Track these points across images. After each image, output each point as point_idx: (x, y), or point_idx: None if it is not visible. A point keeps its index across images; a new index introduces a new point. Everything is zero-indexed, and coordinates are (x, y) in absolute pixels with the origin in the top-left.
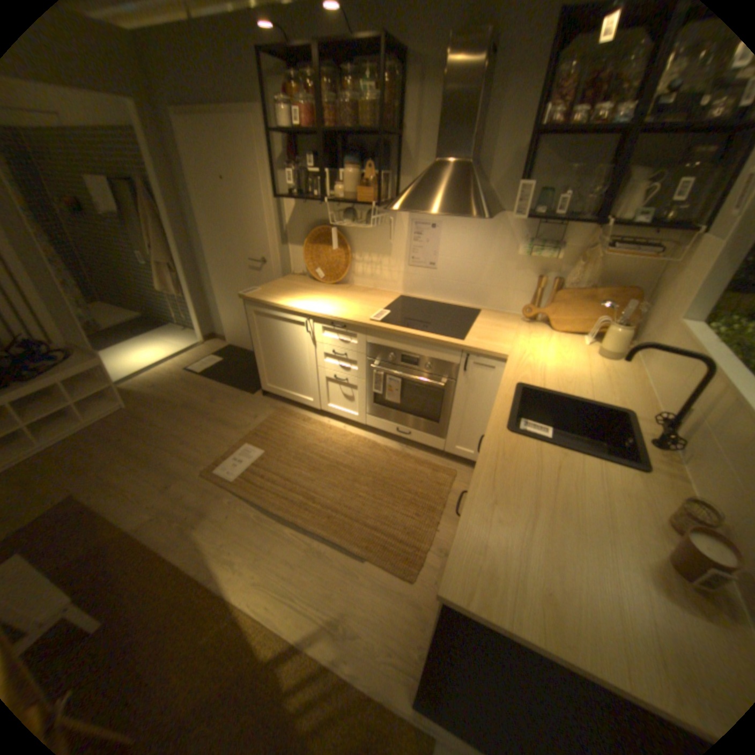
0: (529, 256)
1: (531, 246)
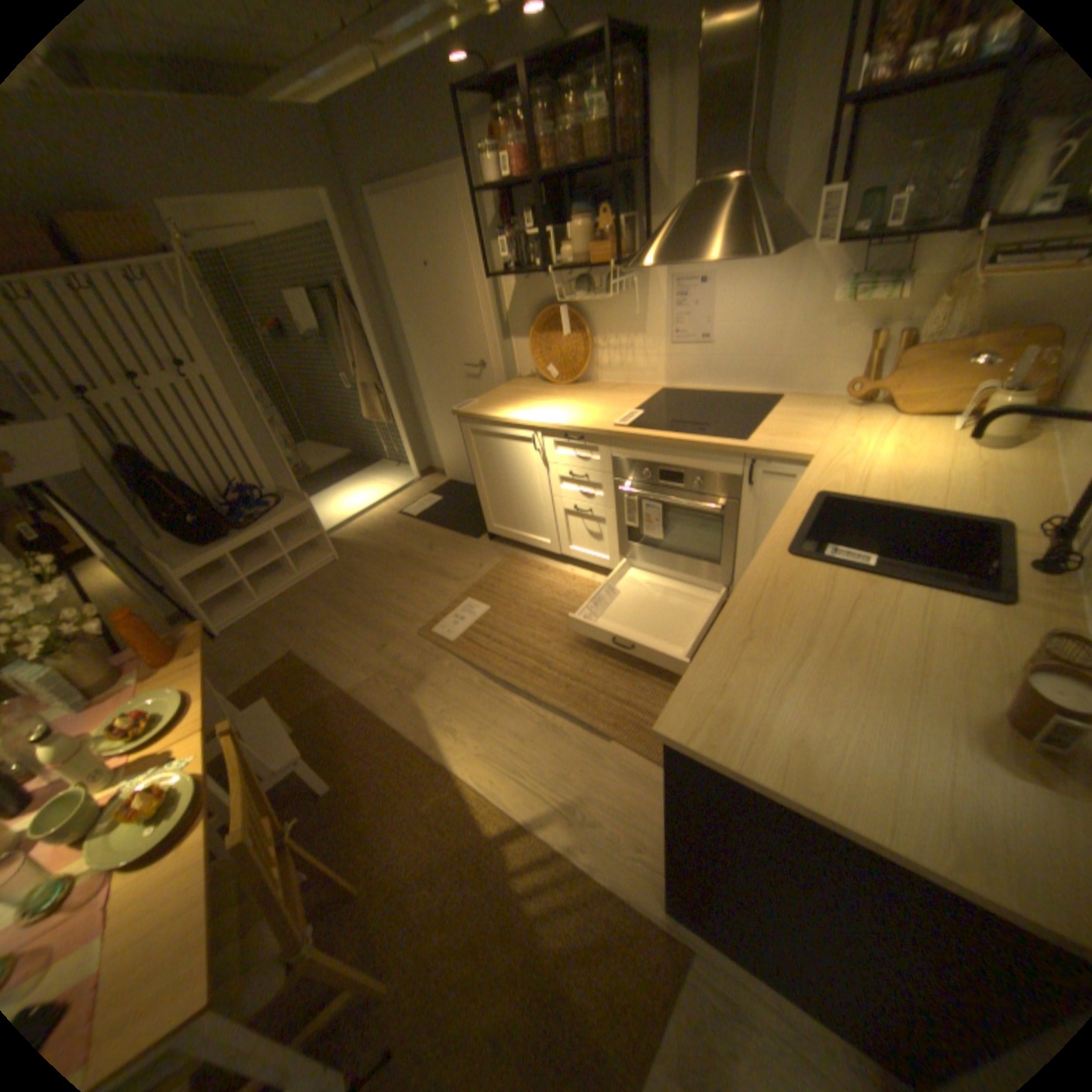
0: (853, 302)
1: (854, 286)
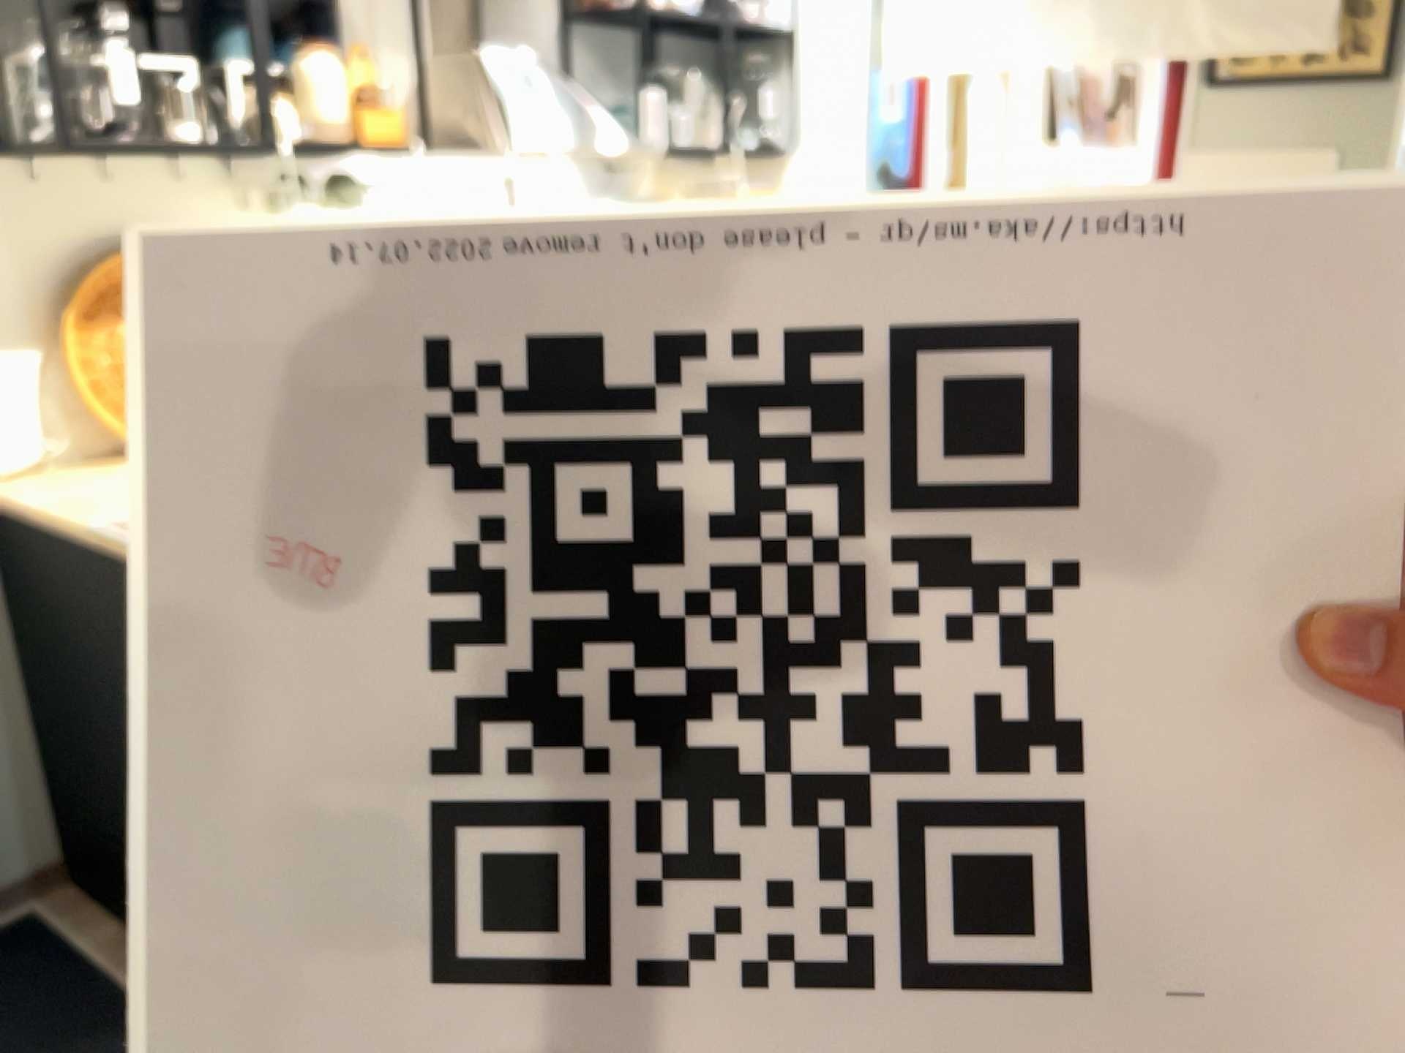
0: None
1: None
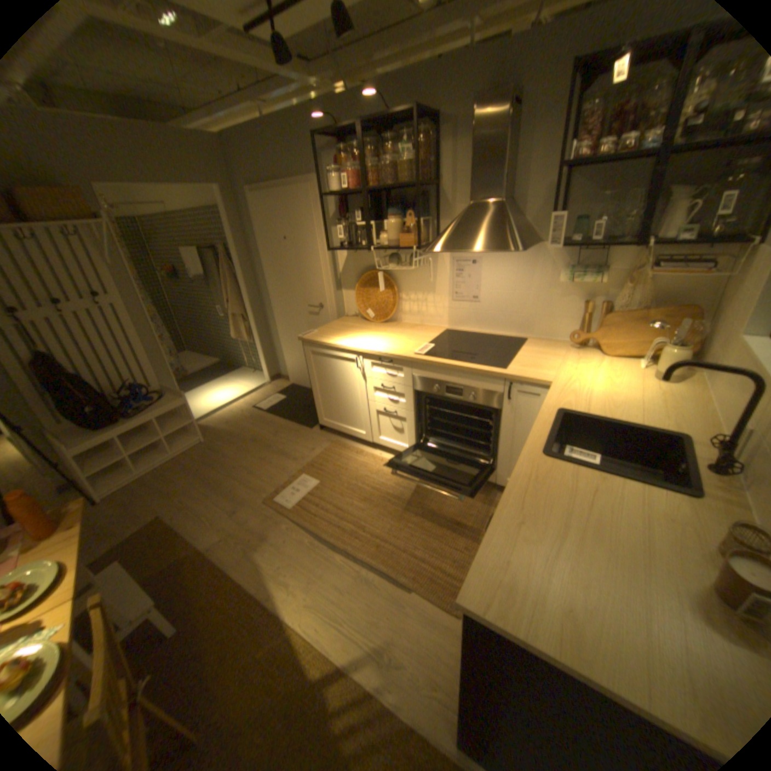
0: (571, 282)
1: (572, 273)
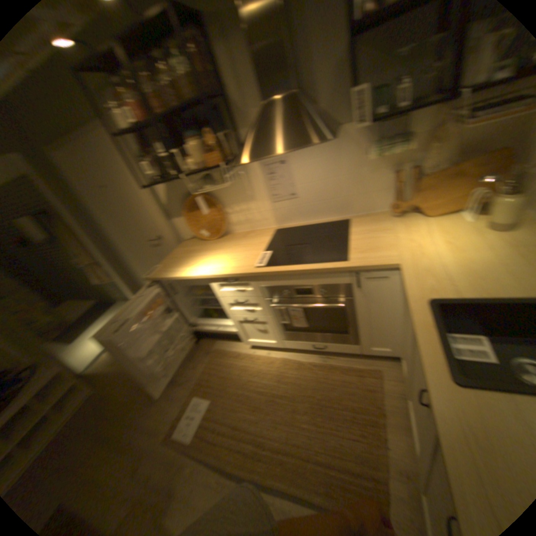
0: (379, 157)
1: (378, 147)
